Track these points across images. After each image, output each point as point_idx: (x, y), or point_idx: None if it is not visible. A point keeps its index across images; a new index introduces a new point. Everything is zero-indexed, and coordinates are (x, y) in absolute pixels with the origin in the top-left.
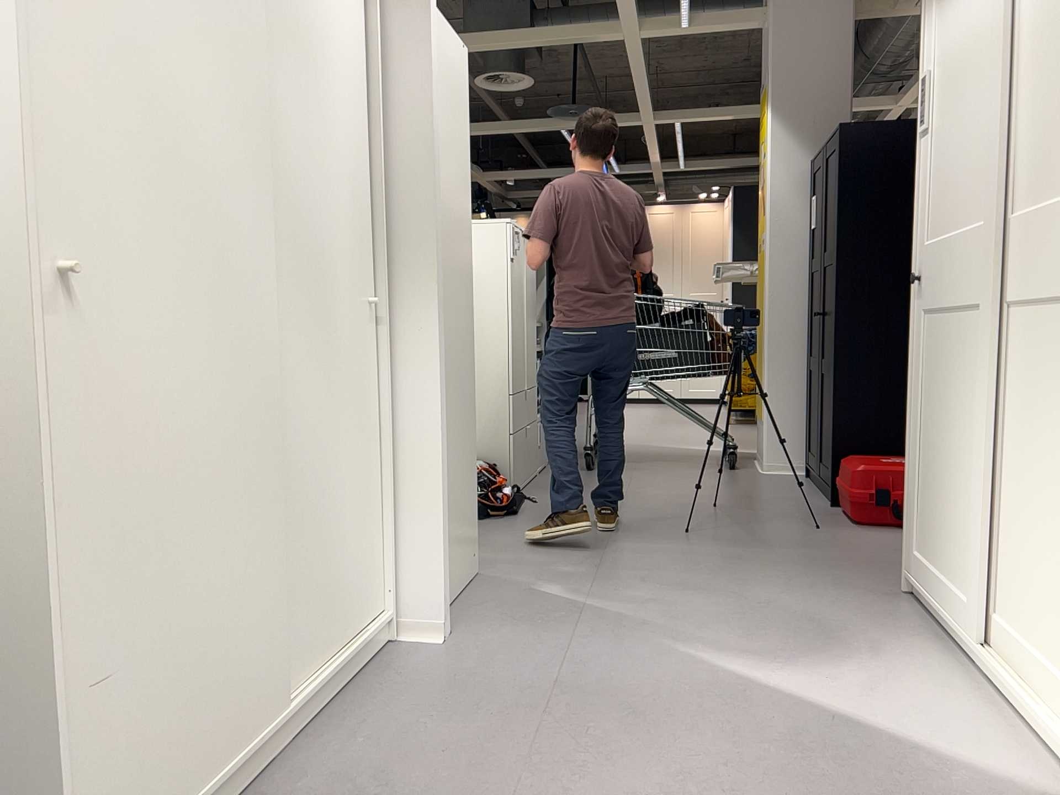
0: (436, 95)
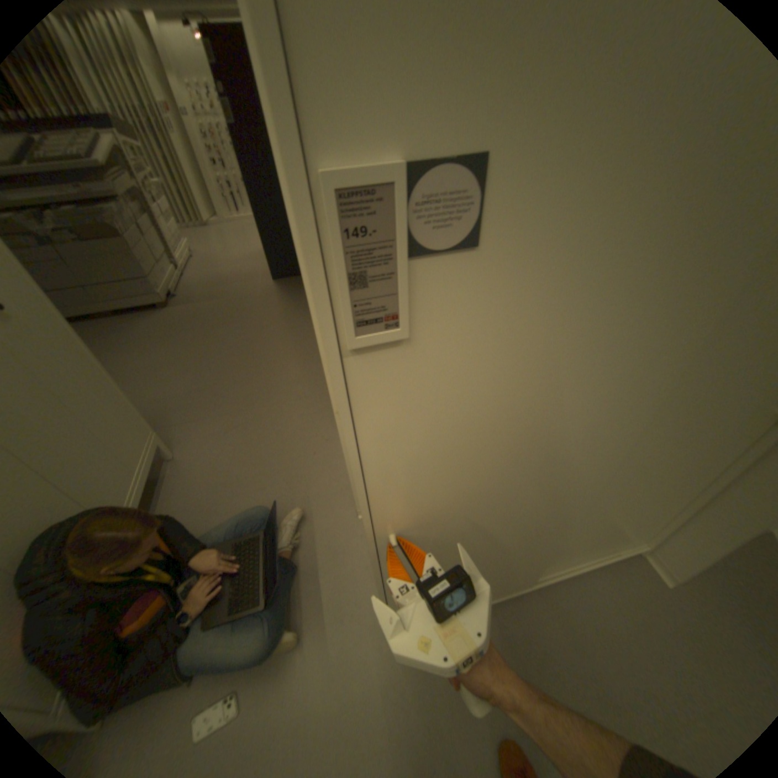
0: None
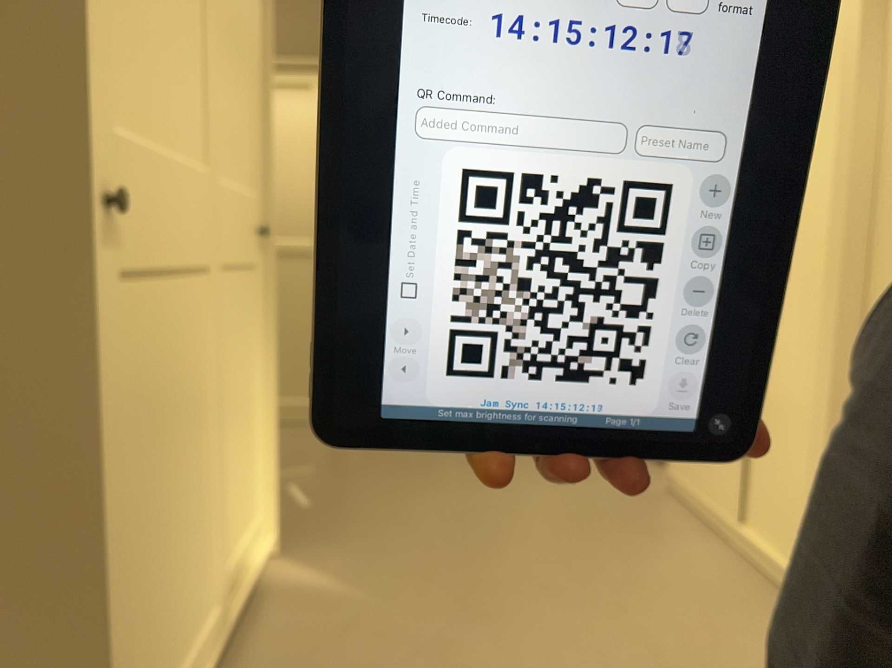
0: (860, 8)
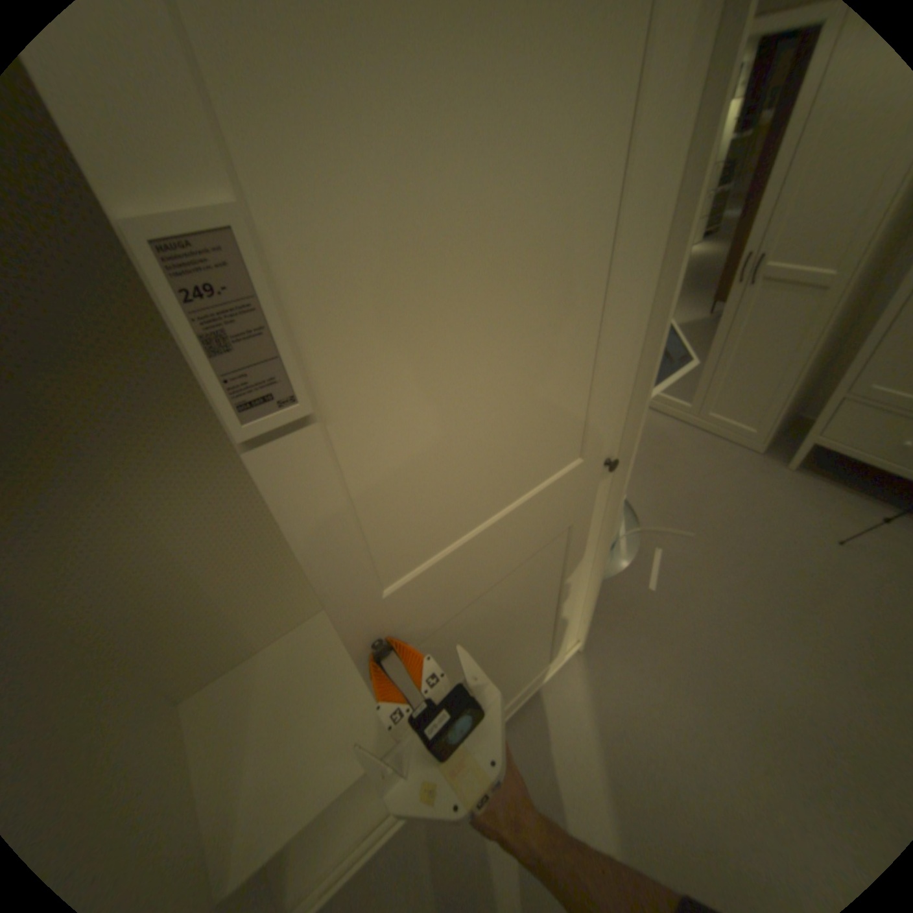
0: None
